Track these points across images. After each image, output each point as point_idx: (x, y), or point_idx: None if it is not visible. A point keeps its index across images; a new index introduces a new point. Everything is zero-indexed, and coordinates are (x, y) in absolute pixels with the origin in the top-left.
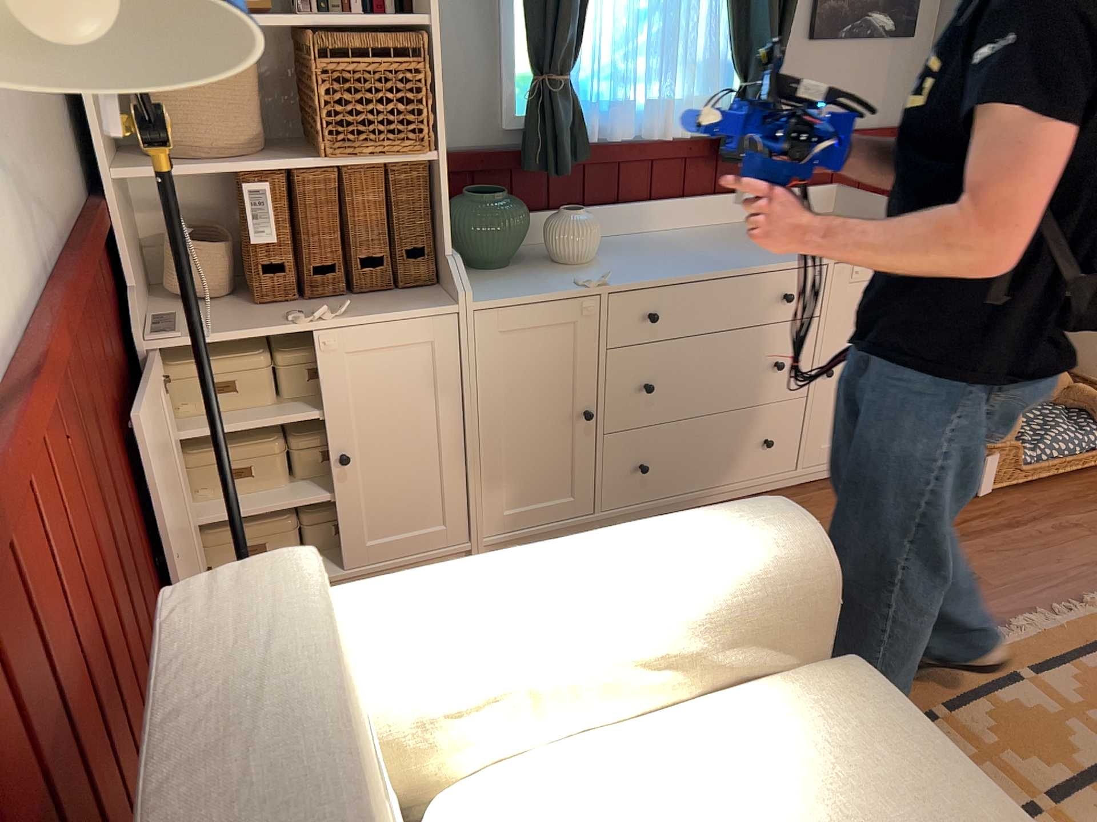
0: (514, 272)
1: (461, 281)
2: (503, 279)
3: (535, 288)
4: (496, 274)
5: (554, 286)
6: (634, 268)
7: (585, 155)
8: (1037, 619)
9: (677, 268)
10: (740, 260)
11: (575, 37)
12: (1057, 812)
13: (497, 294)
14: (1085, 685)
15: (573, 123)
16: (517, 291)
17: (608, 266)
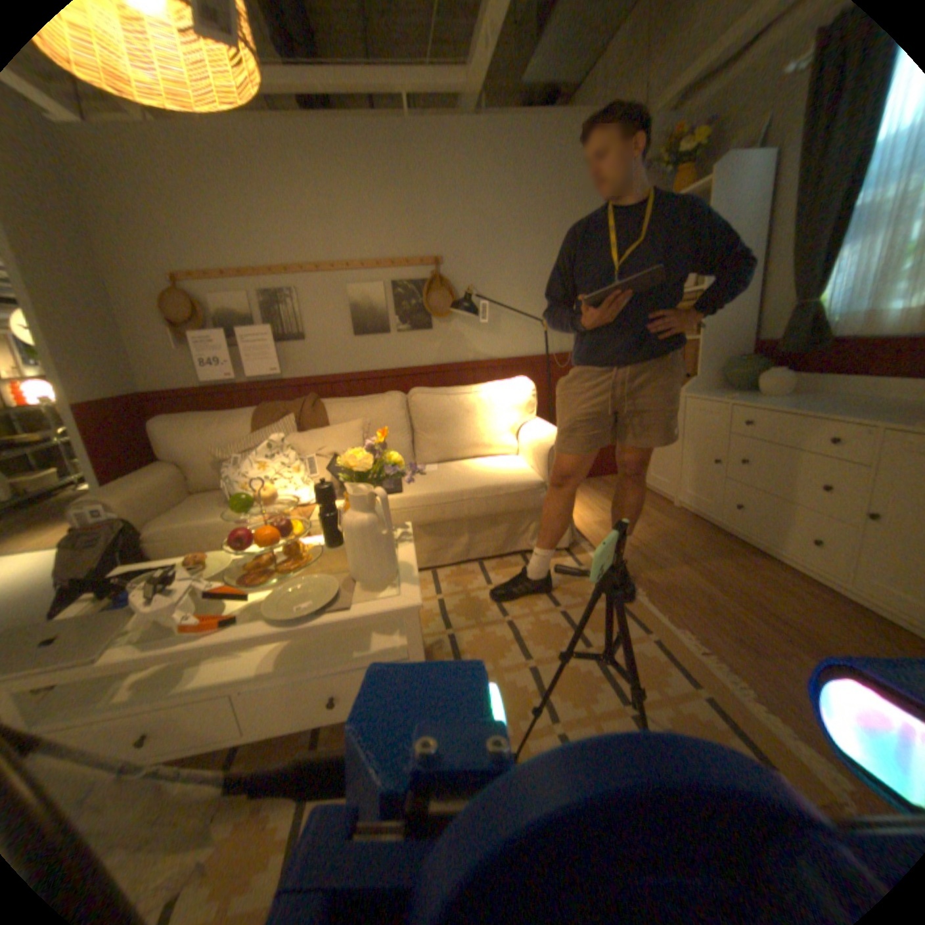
0: (738, 392)
1: (691, 385)
2: (723, 392)
3: (715, 395)
4: (731, 391)
5: (722, 396)
6: (773, 401)
7: (830, 343)
8: (724, 671)
9: (784, 404)
10: (830, 410)
11: (814, 278)
12: (559, 613)
13: (702, 394)
14: (653, 662)
15: (811, 324)
16: (708, 394)
17: (772, 398)
